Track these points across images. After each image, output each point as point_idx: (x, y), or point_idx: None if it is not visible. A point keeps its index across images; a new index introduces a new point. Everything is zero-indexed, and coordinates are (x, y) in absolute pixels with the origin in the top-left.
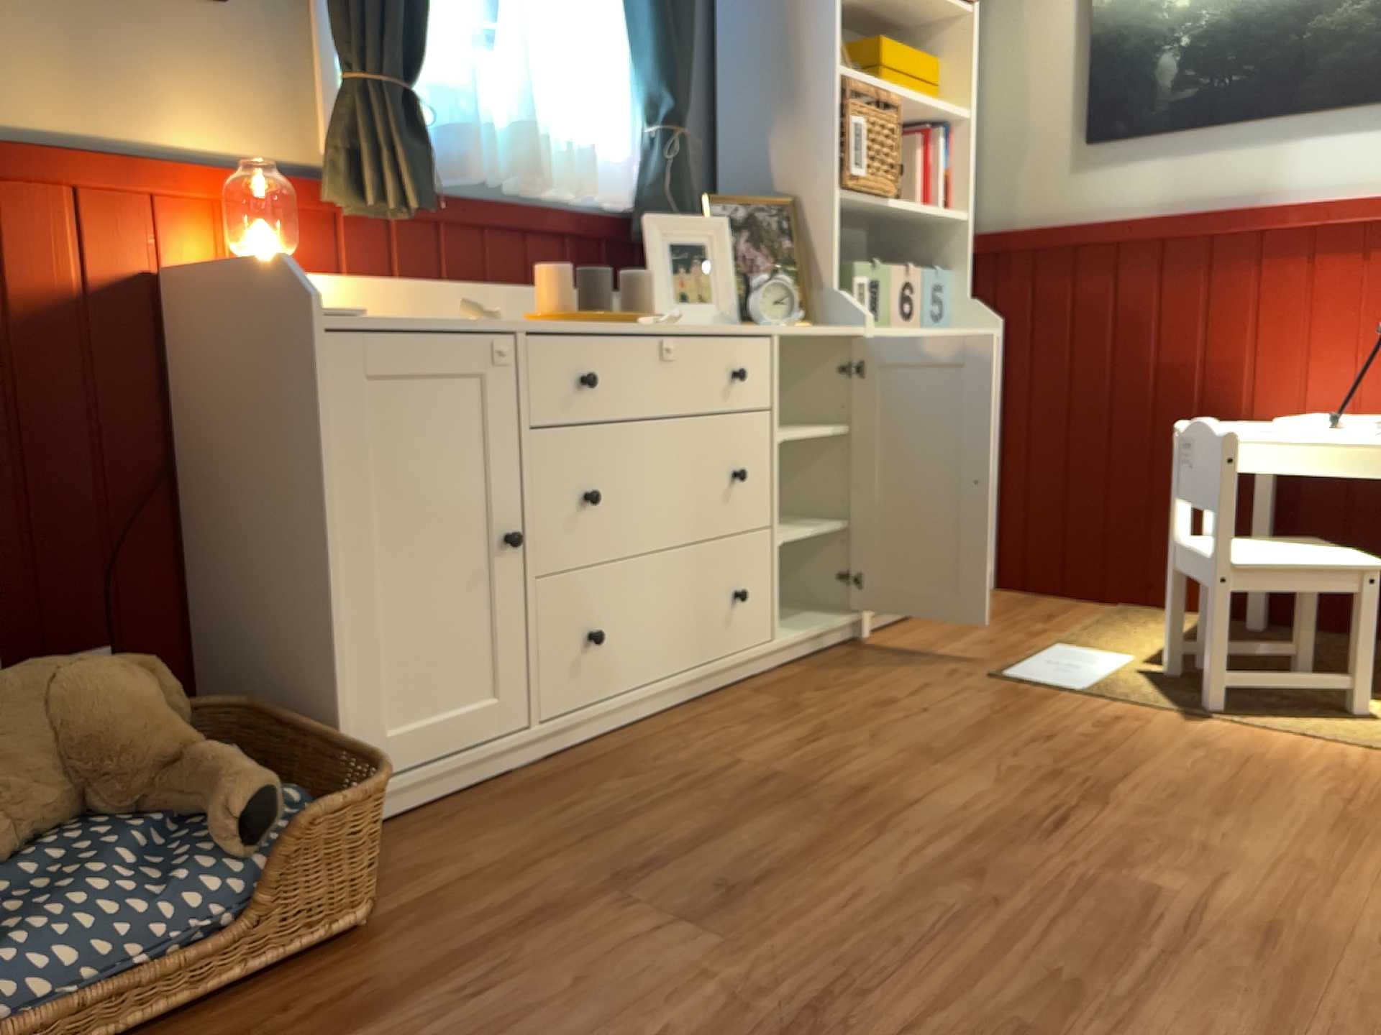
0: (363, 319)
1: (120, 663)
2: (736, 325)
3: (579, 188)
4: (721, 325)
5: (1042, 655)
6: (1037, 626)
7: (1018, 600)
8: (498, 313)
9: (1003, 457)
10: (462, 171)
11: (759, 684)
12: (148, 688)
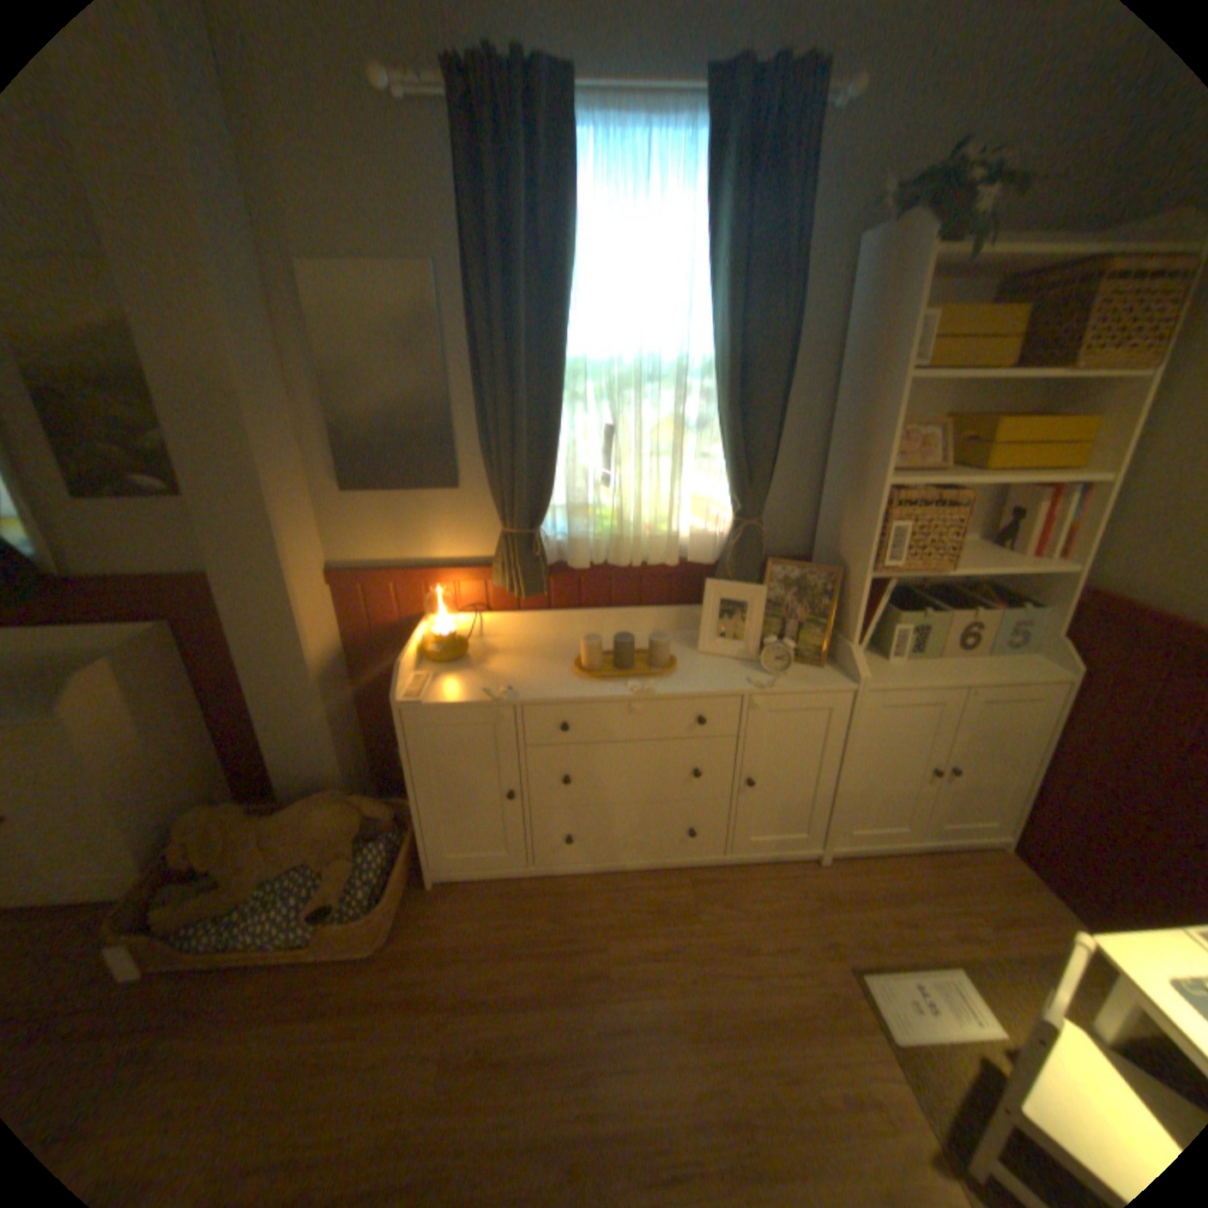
0: (435, 693)
1: (342, 806)
2: (716, 684)
3: (663, 559)
4: (700, 685)
5: (929, 974)
6: (981, 933)
7: (1014, 883)
8: (509, 692)
9: (1052, 771)
10: (574, 563)
11: (705, 876)
12: (342, 824)
